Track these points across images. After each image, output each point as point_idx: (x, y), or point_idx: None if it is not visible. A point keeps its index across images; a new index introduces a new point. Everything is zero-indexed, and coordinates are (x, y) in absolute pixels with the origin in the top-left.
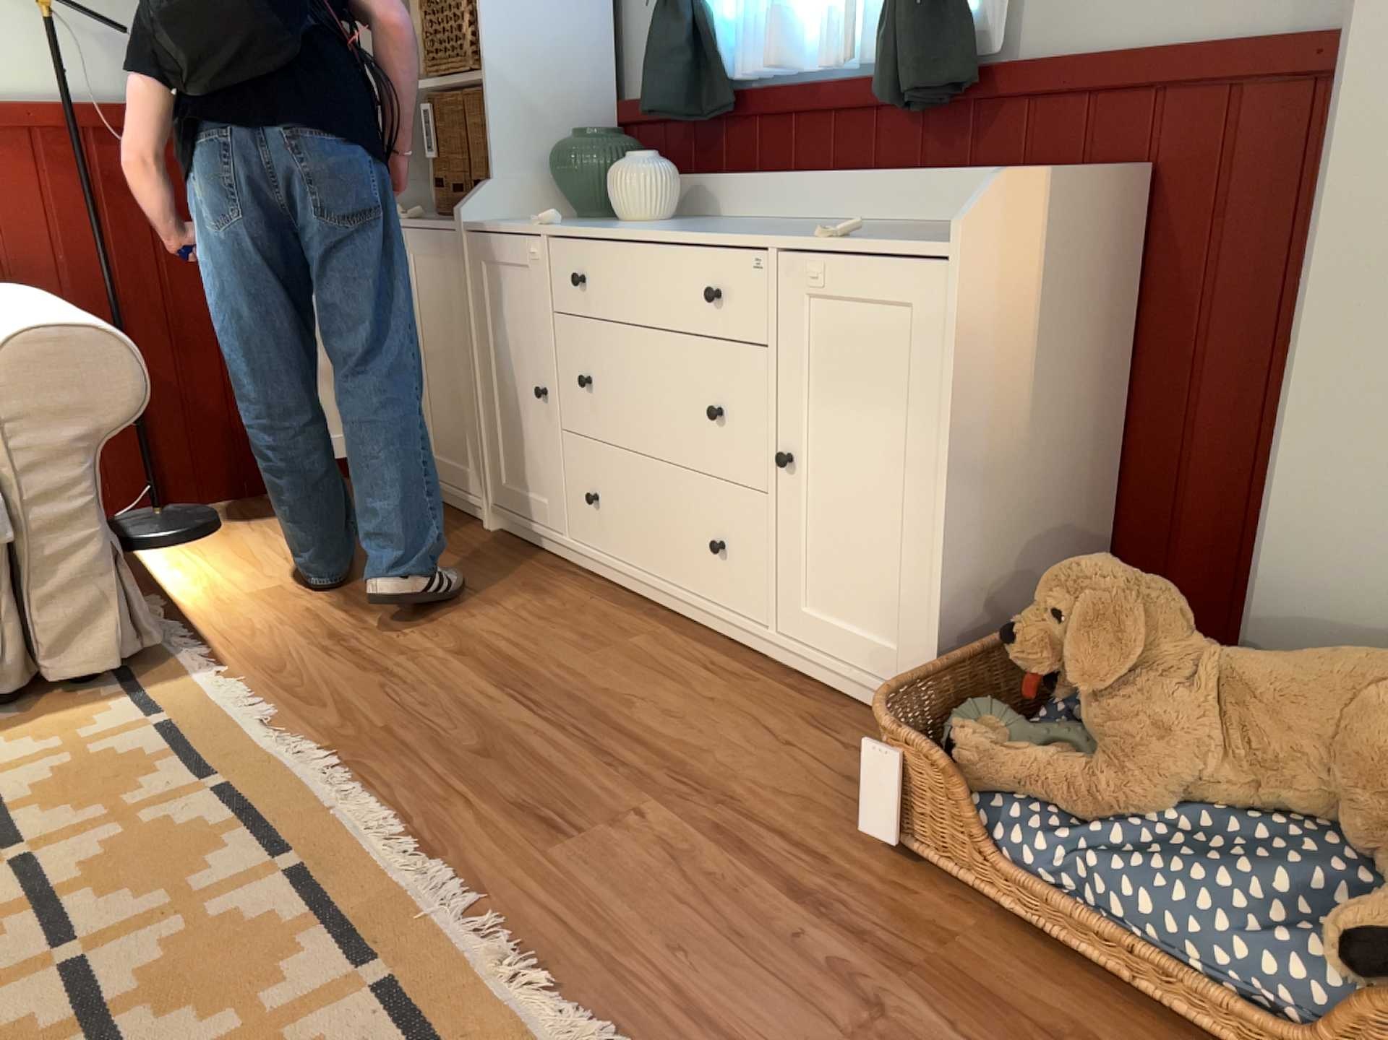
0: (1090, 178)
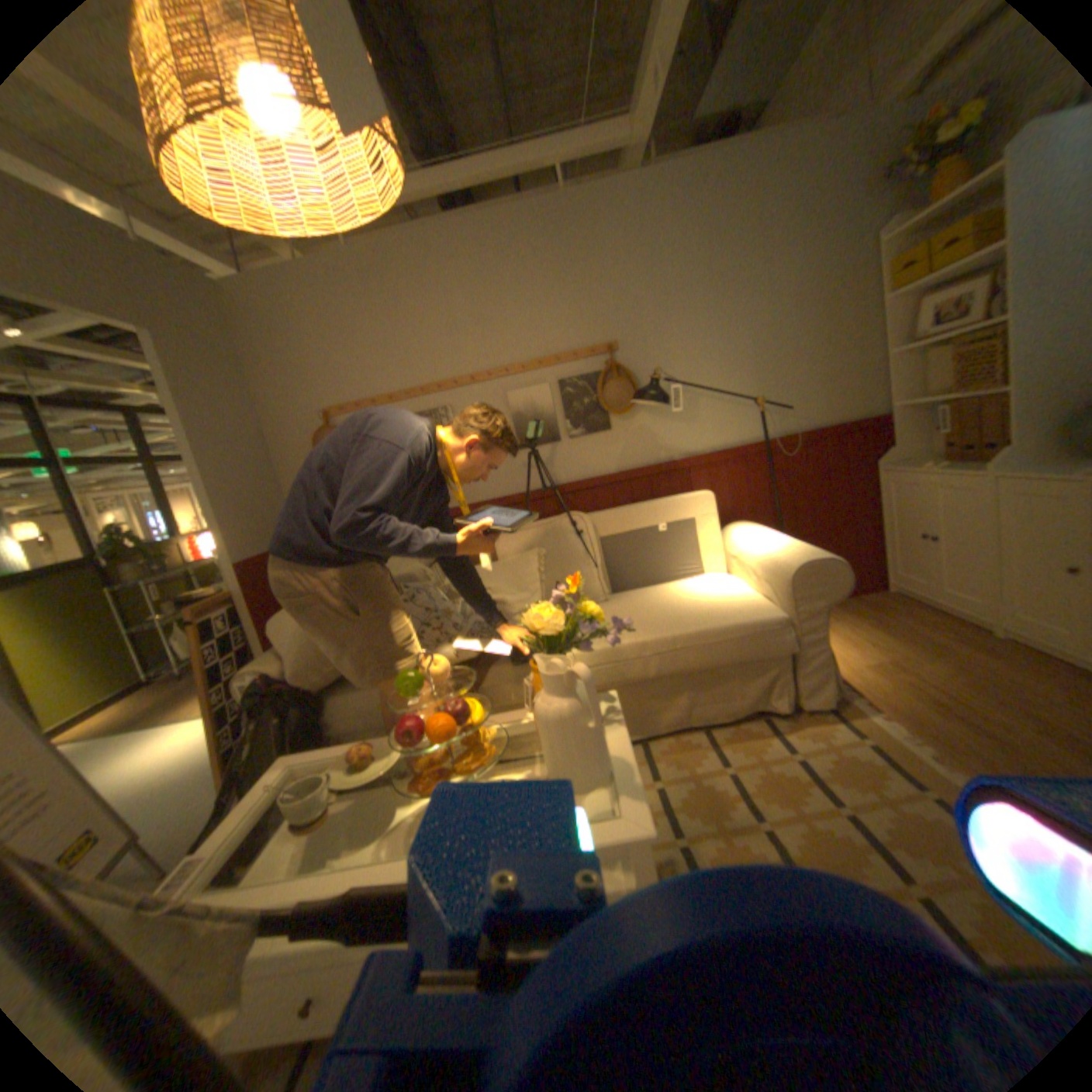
0: None
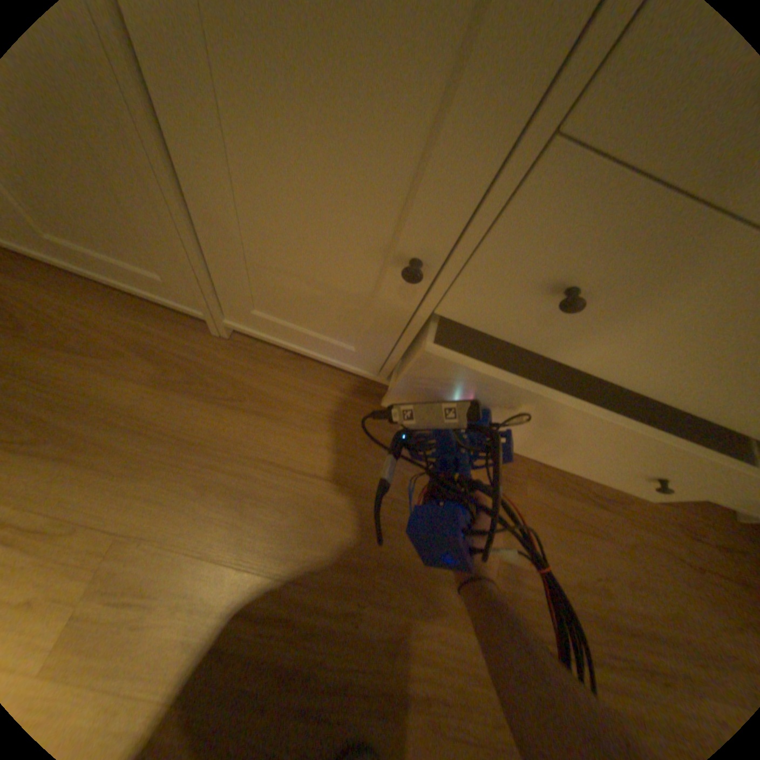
0: None
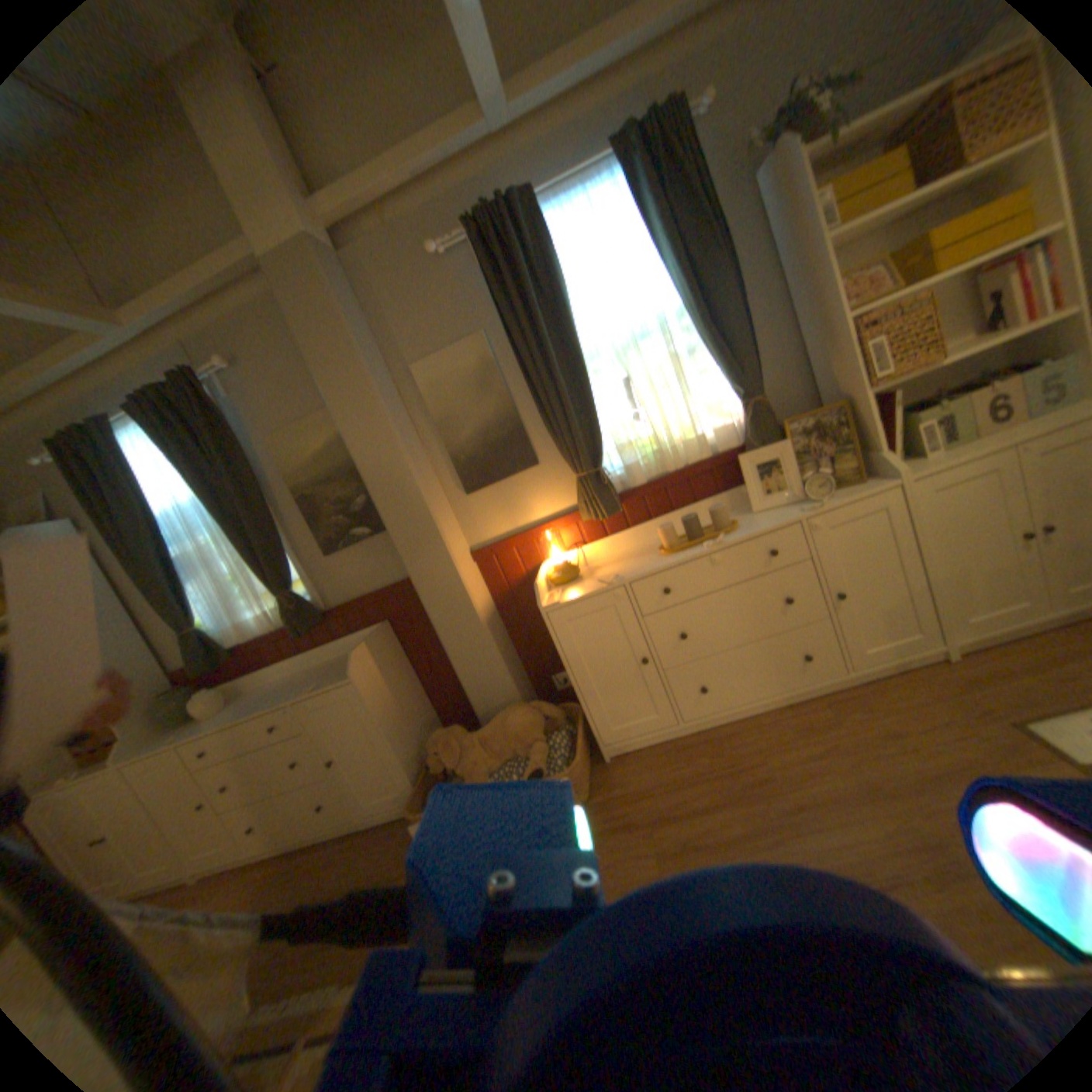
0: (374, 633)
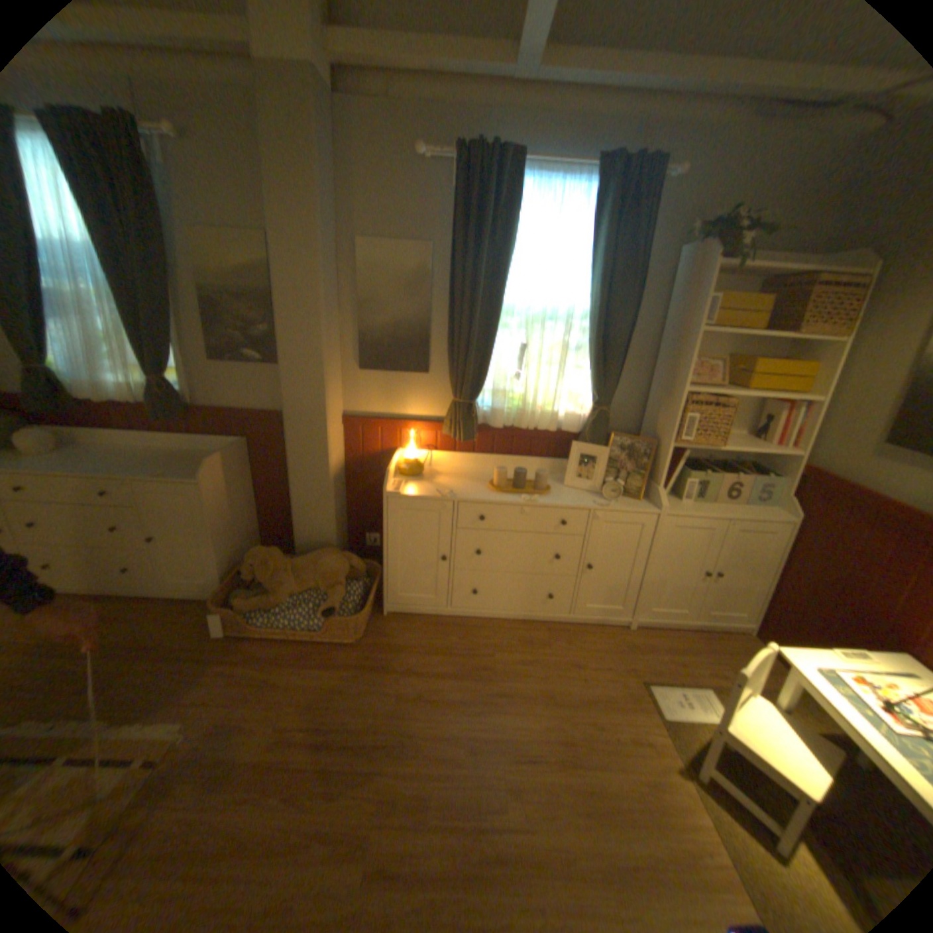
0: (231, 448)
